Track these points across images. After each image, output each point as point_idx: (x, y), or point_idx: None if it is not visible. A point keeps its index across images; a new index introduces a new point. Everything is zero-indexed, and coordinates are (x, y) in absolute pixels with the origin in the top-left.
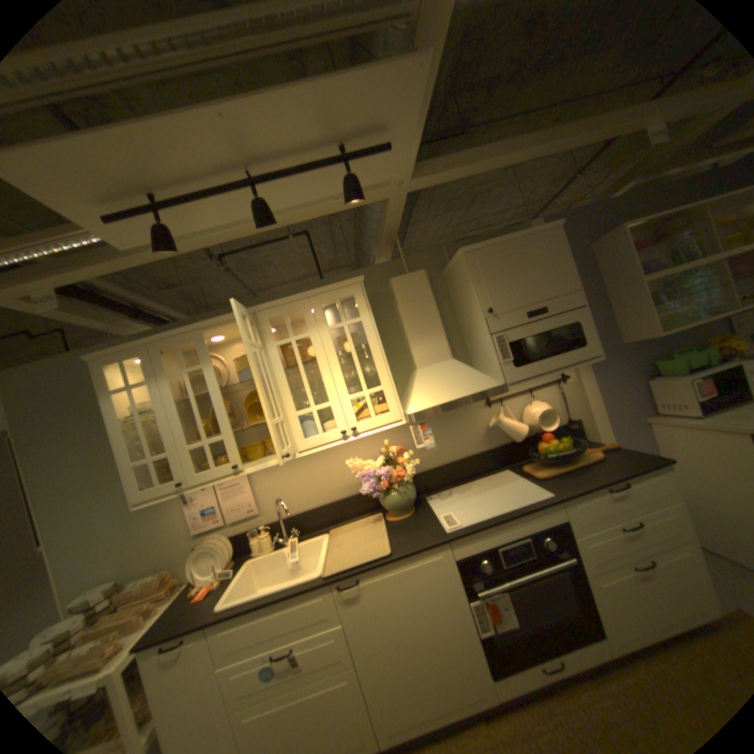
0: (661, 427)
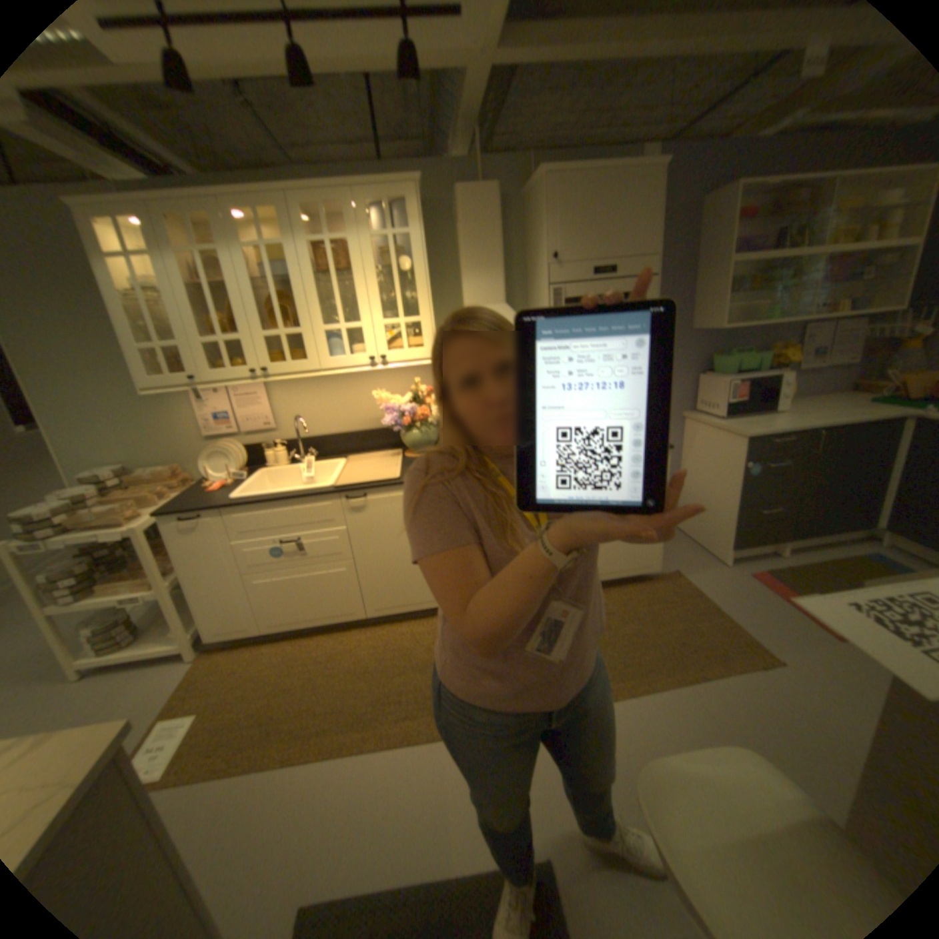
0: (692, 421)
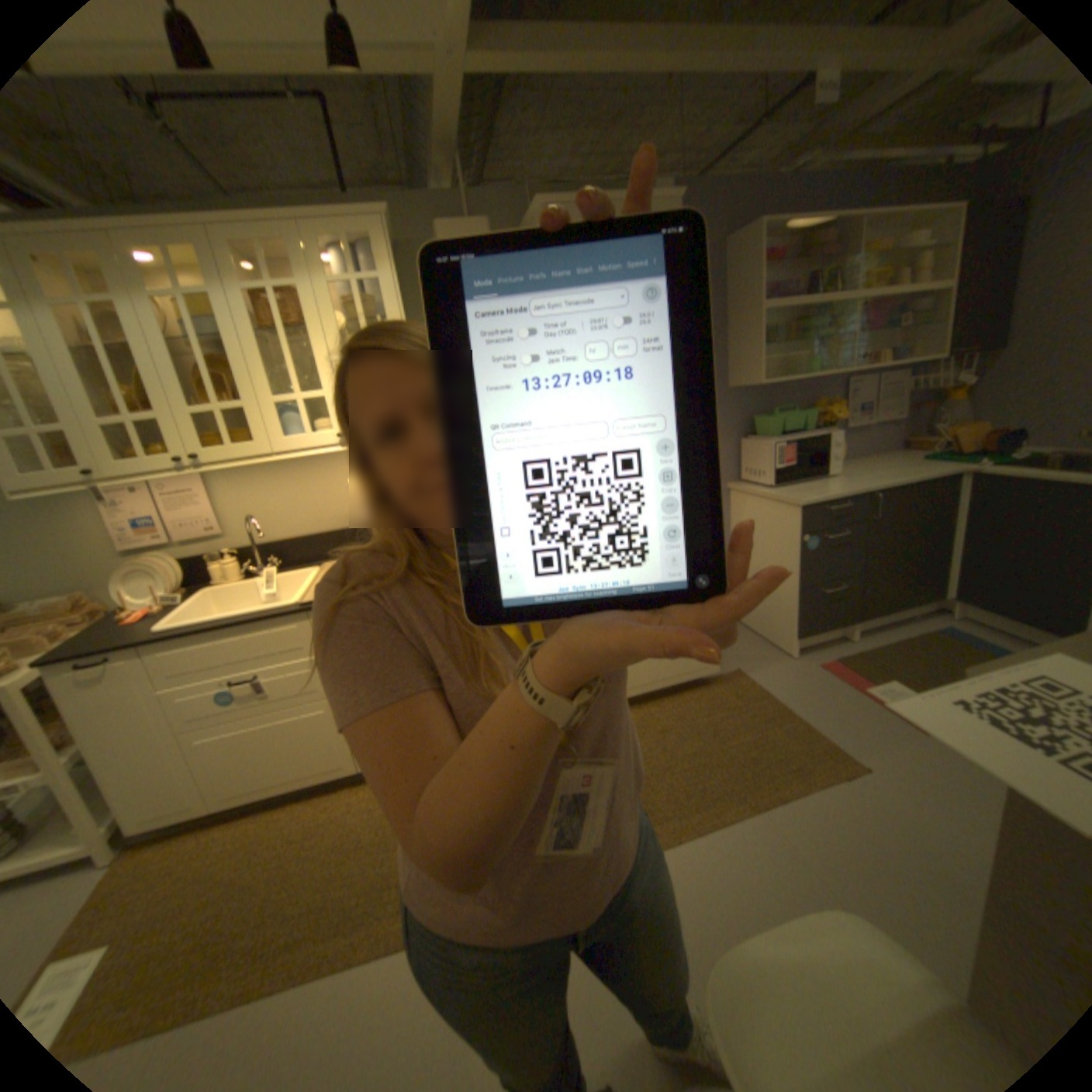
0: (738, 493)
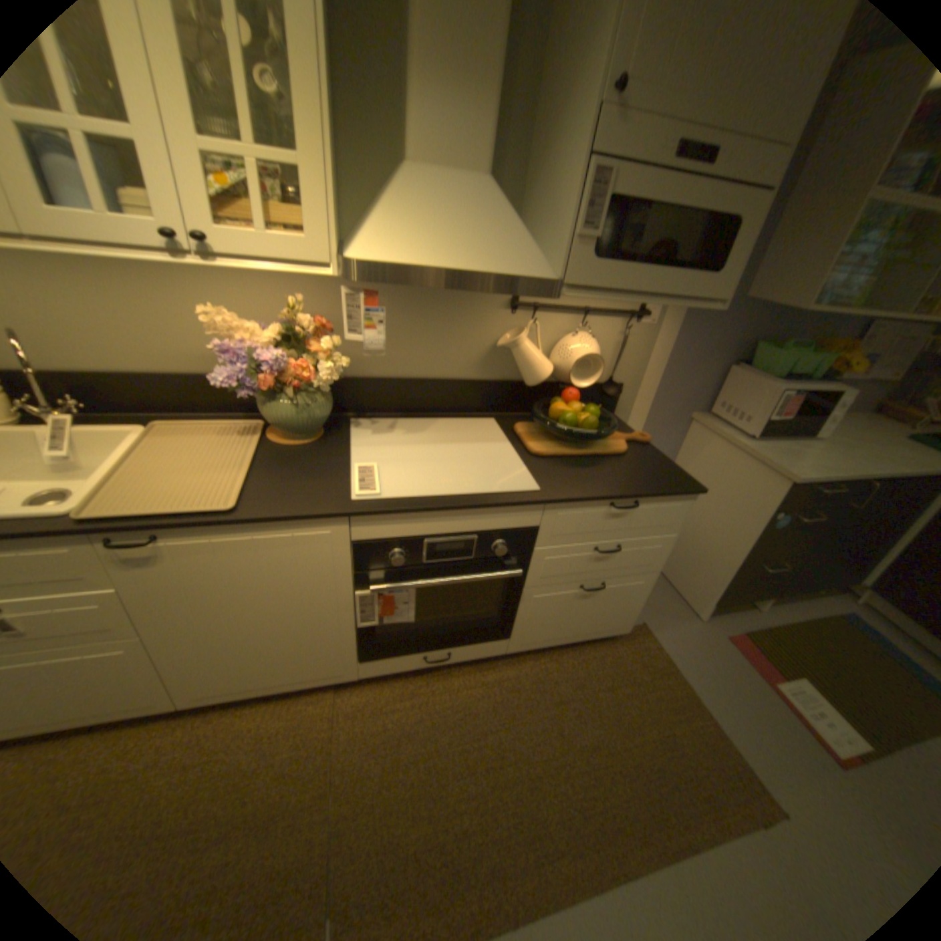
0: (702, 428)
